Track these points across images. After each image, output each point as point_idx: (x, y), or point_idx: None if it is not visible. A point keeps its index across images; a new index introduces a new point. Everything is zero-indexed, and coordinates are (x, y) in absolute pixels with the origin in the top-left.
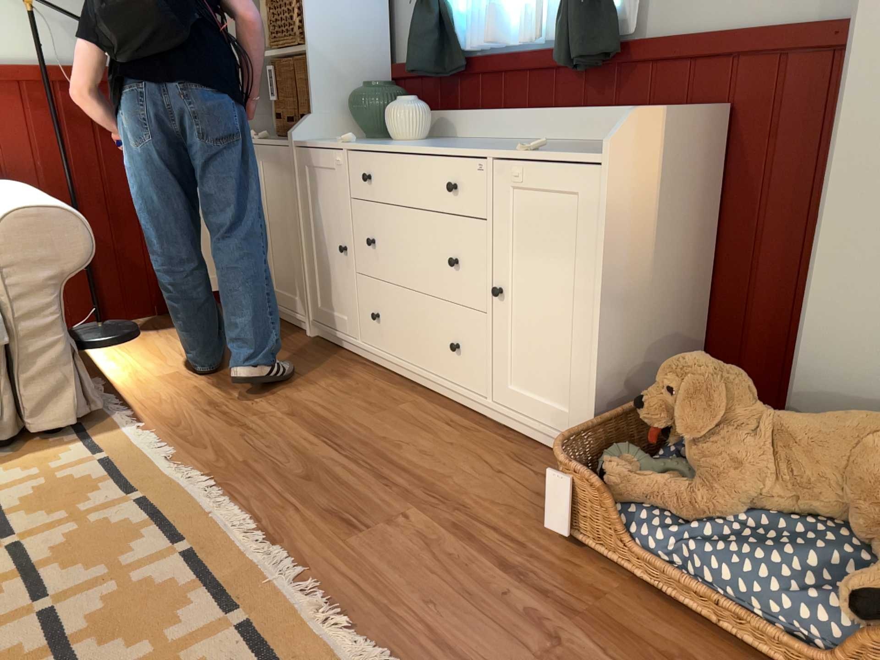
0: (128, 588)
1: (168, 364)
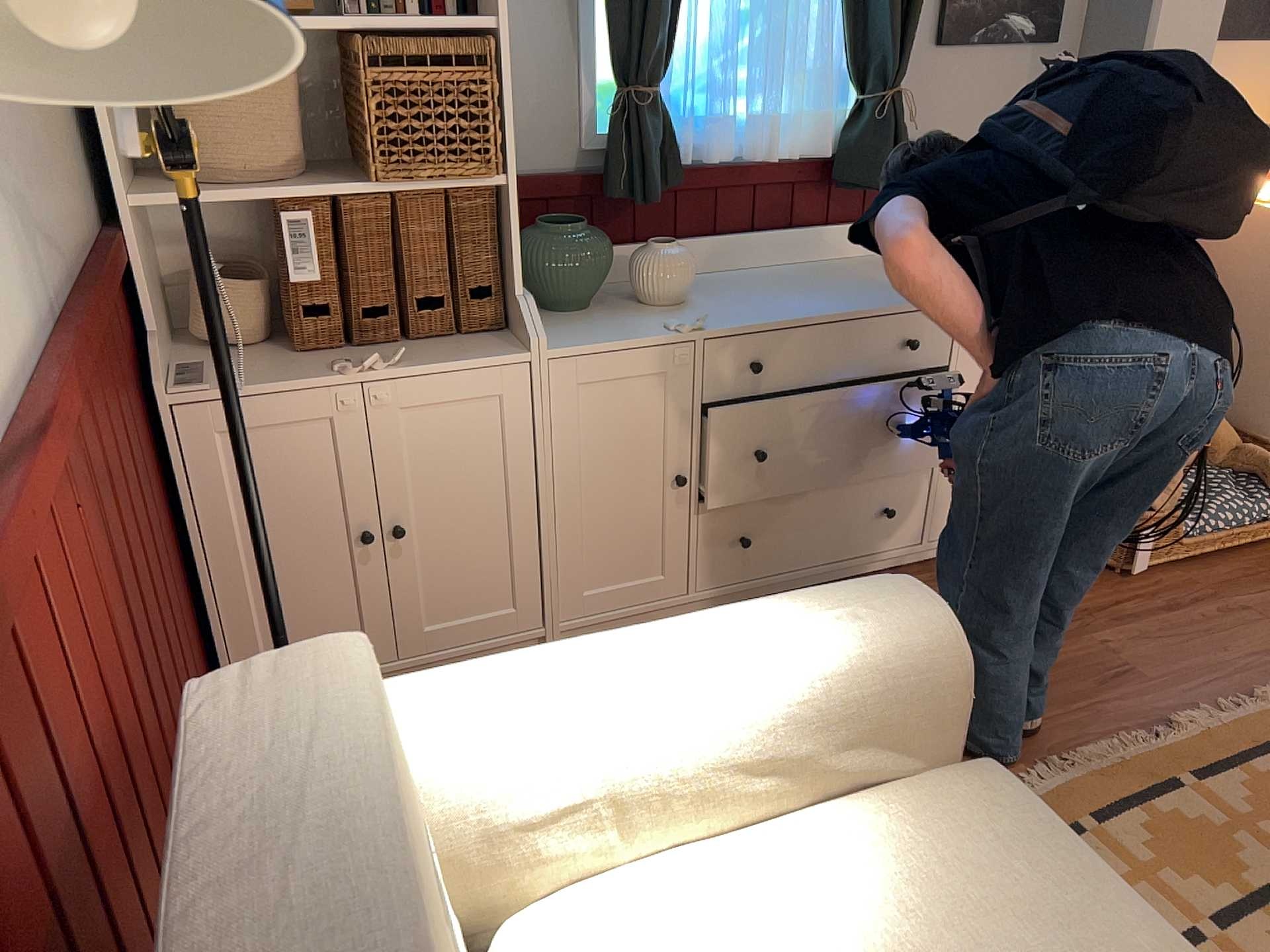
0: (1263, 819)
1: None
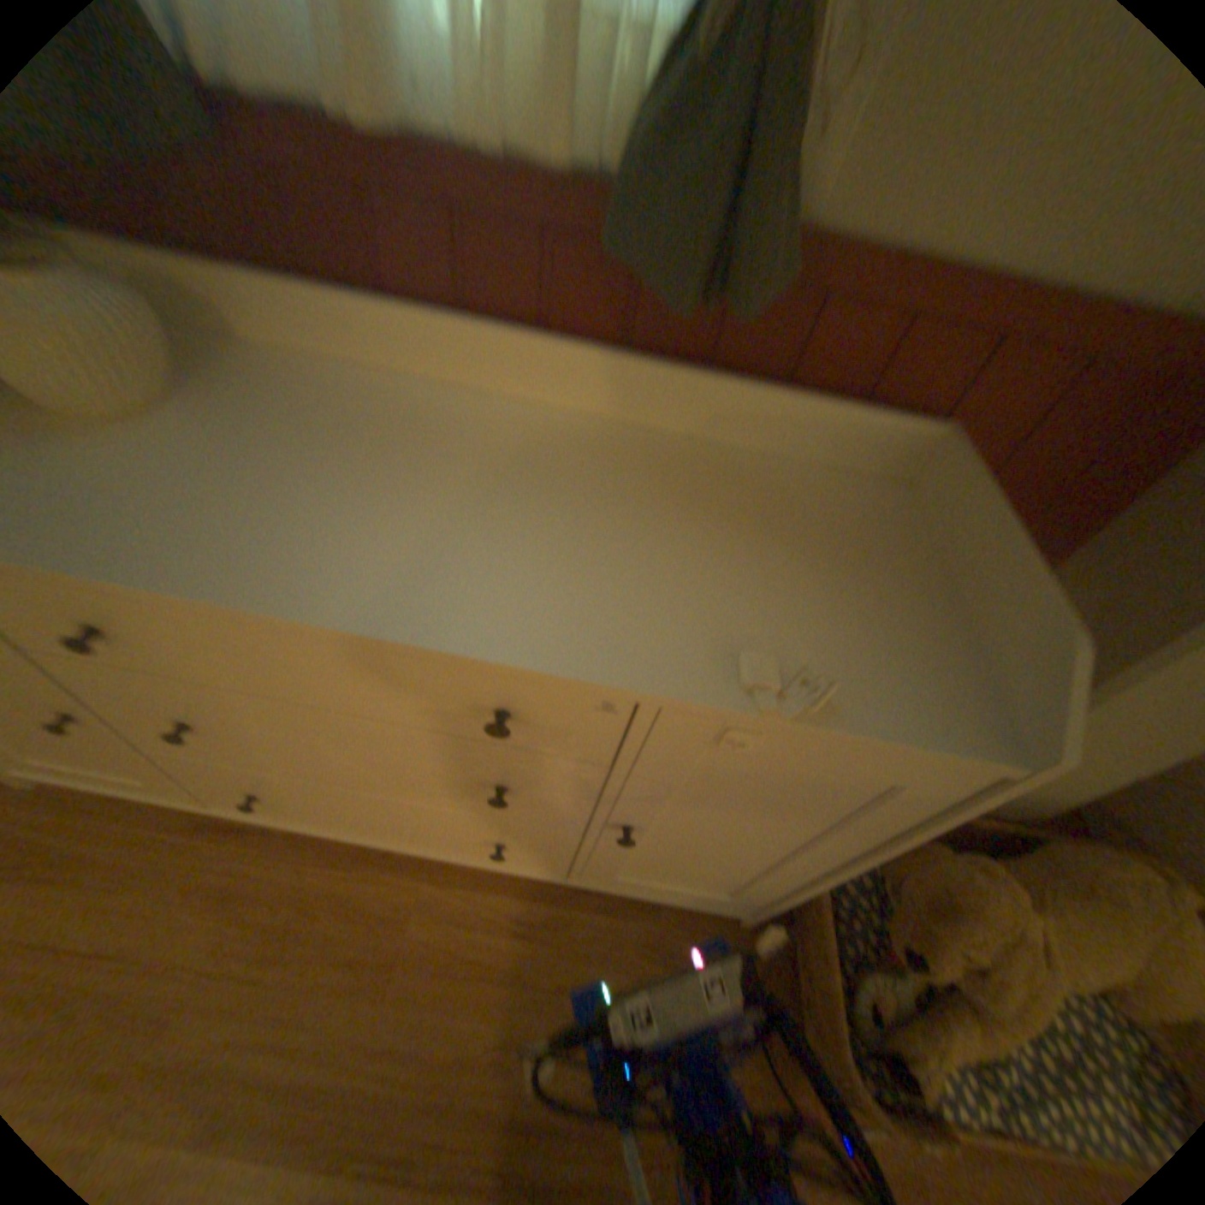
0: None
1: None
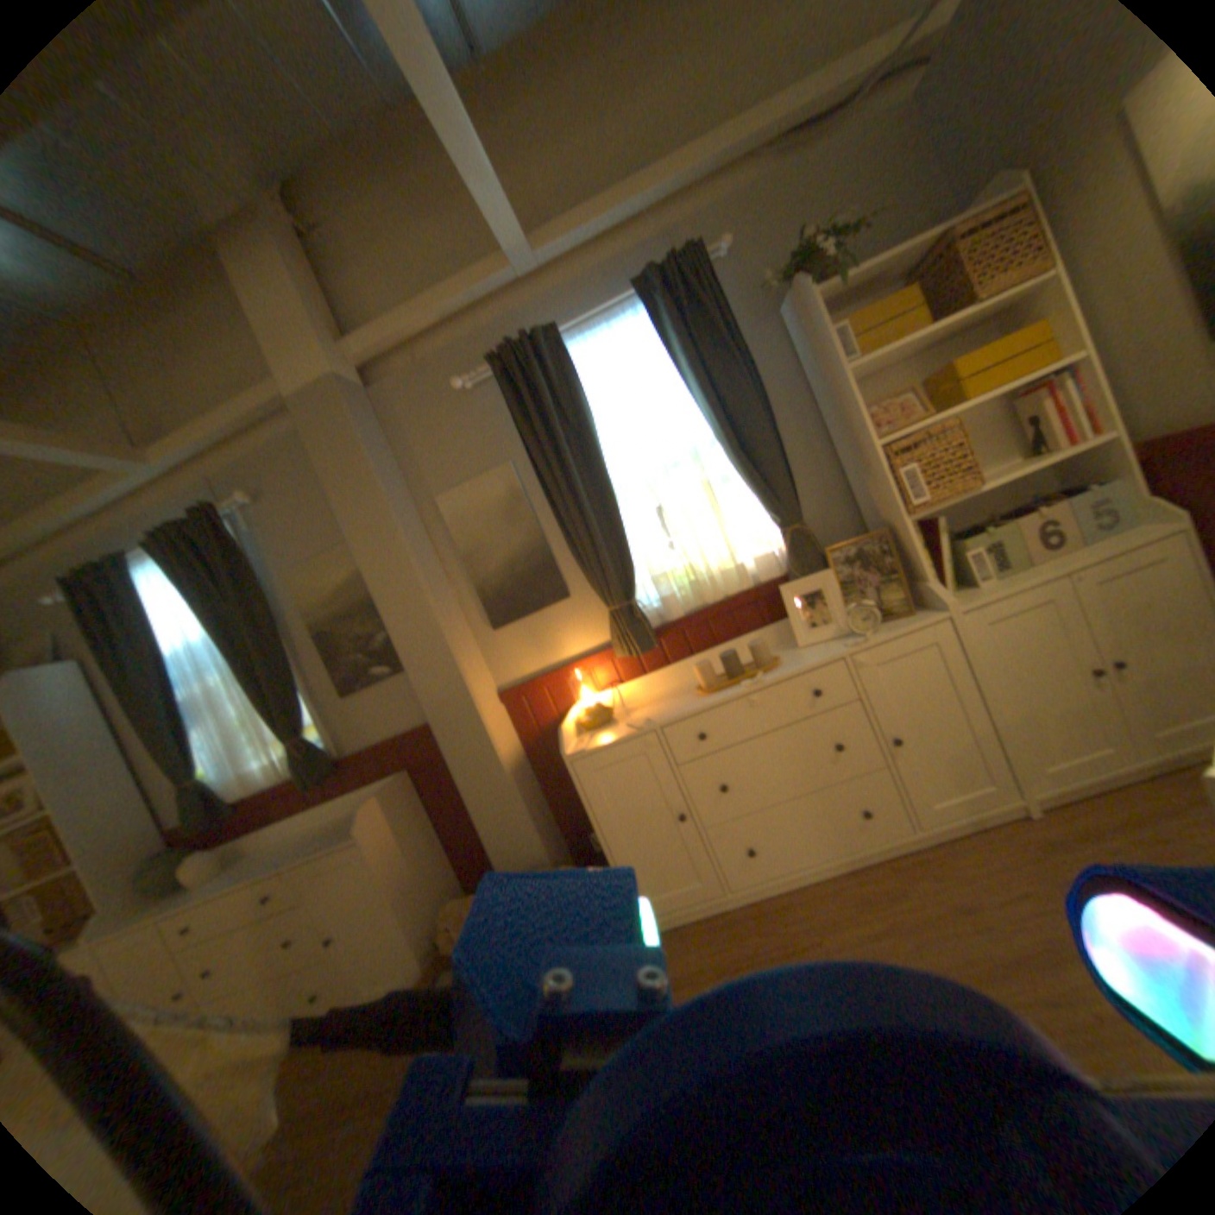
0: None
1: None
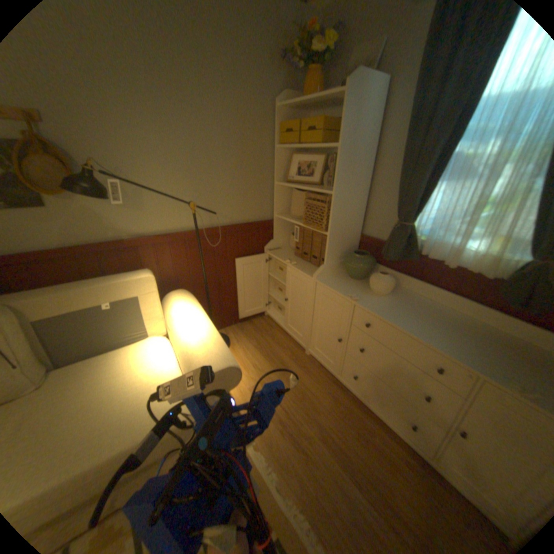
0: None
1: (249, 375)
